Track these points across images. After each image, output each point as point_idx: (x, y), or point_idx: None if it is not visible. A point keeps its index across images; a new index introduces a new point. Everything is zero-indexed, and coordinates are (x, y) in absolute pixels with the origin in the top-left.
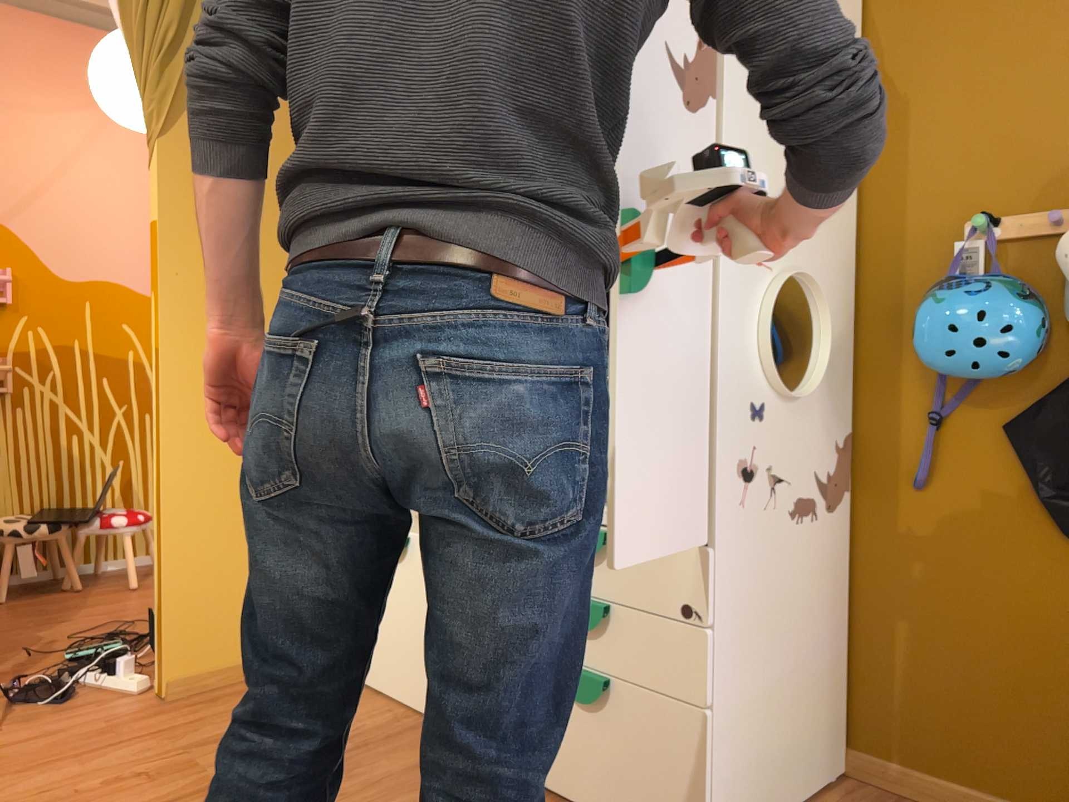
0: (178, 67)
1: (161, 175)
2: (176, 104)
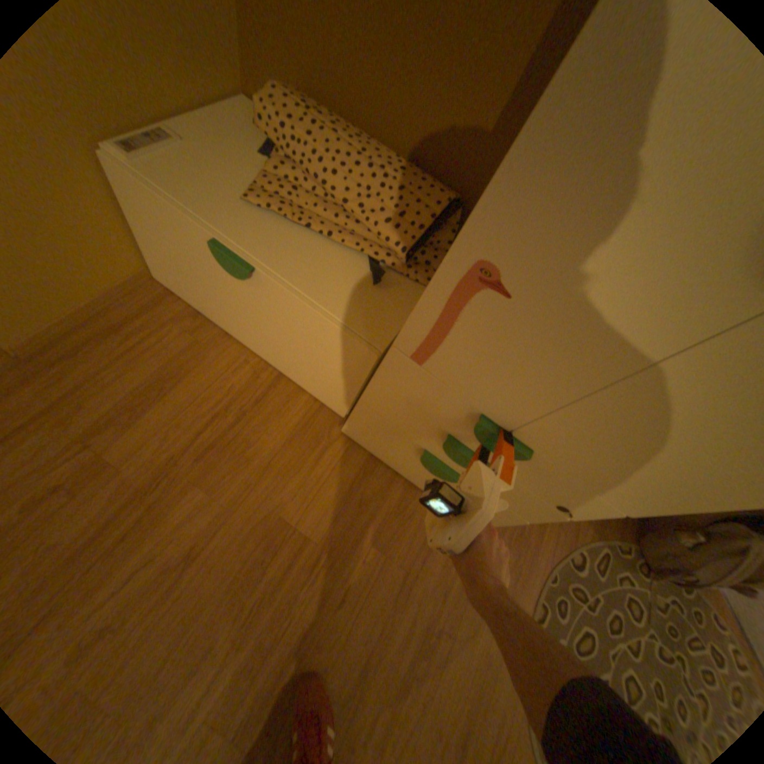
0: None
1: None
2: None
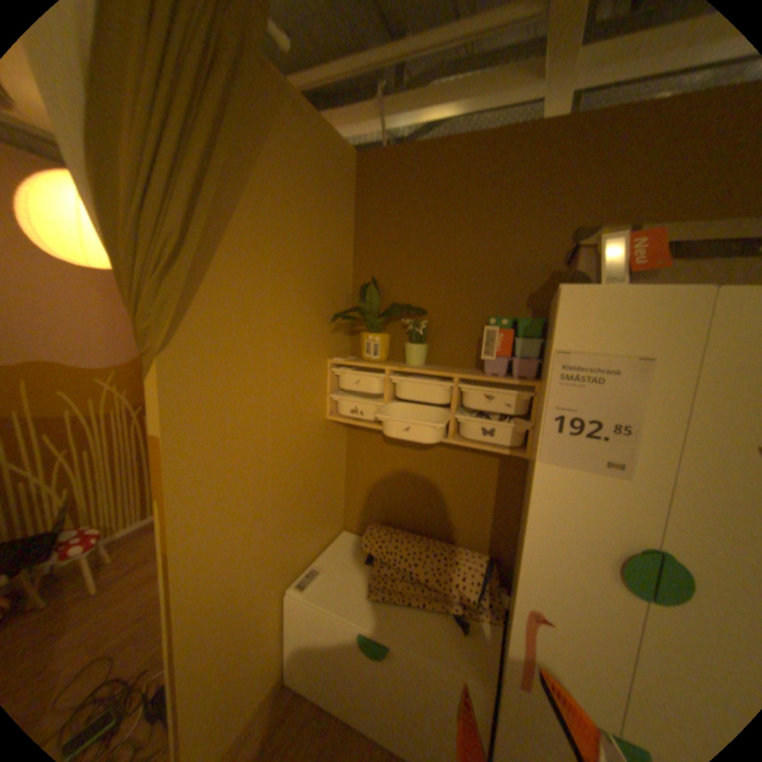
0: (174, 277)
1: (160, 391)
2: (173, 316)
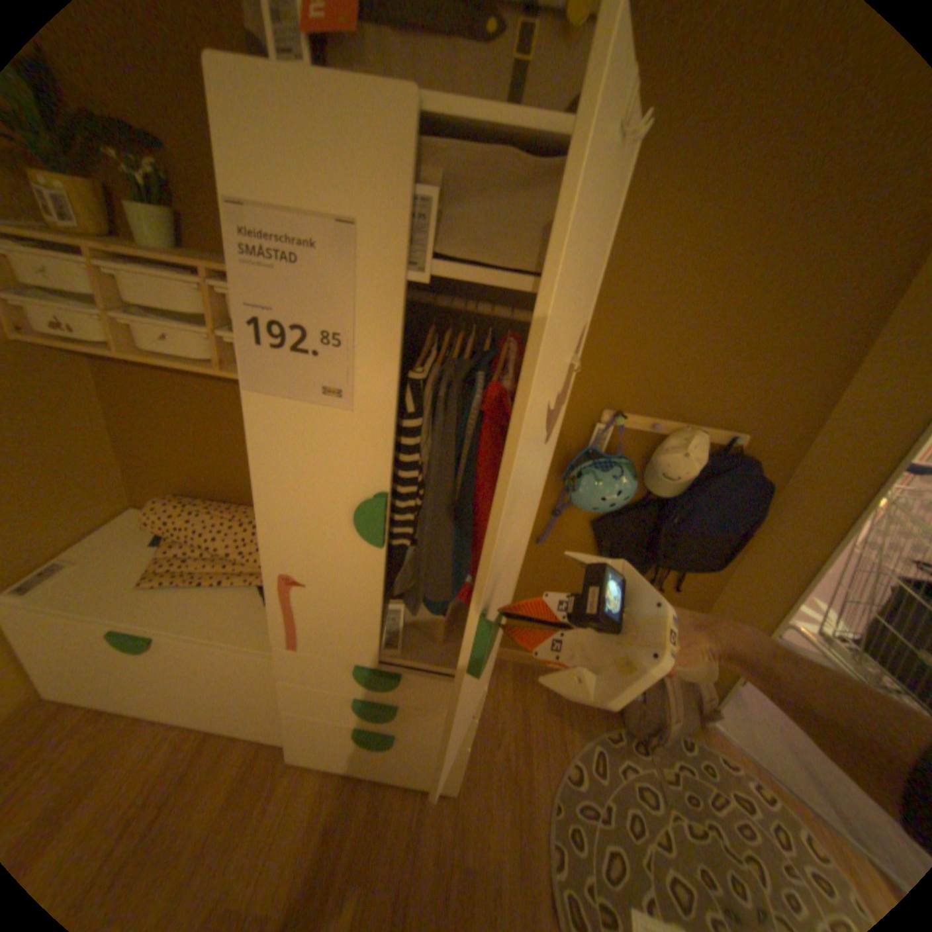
0: None
1: None
2: None
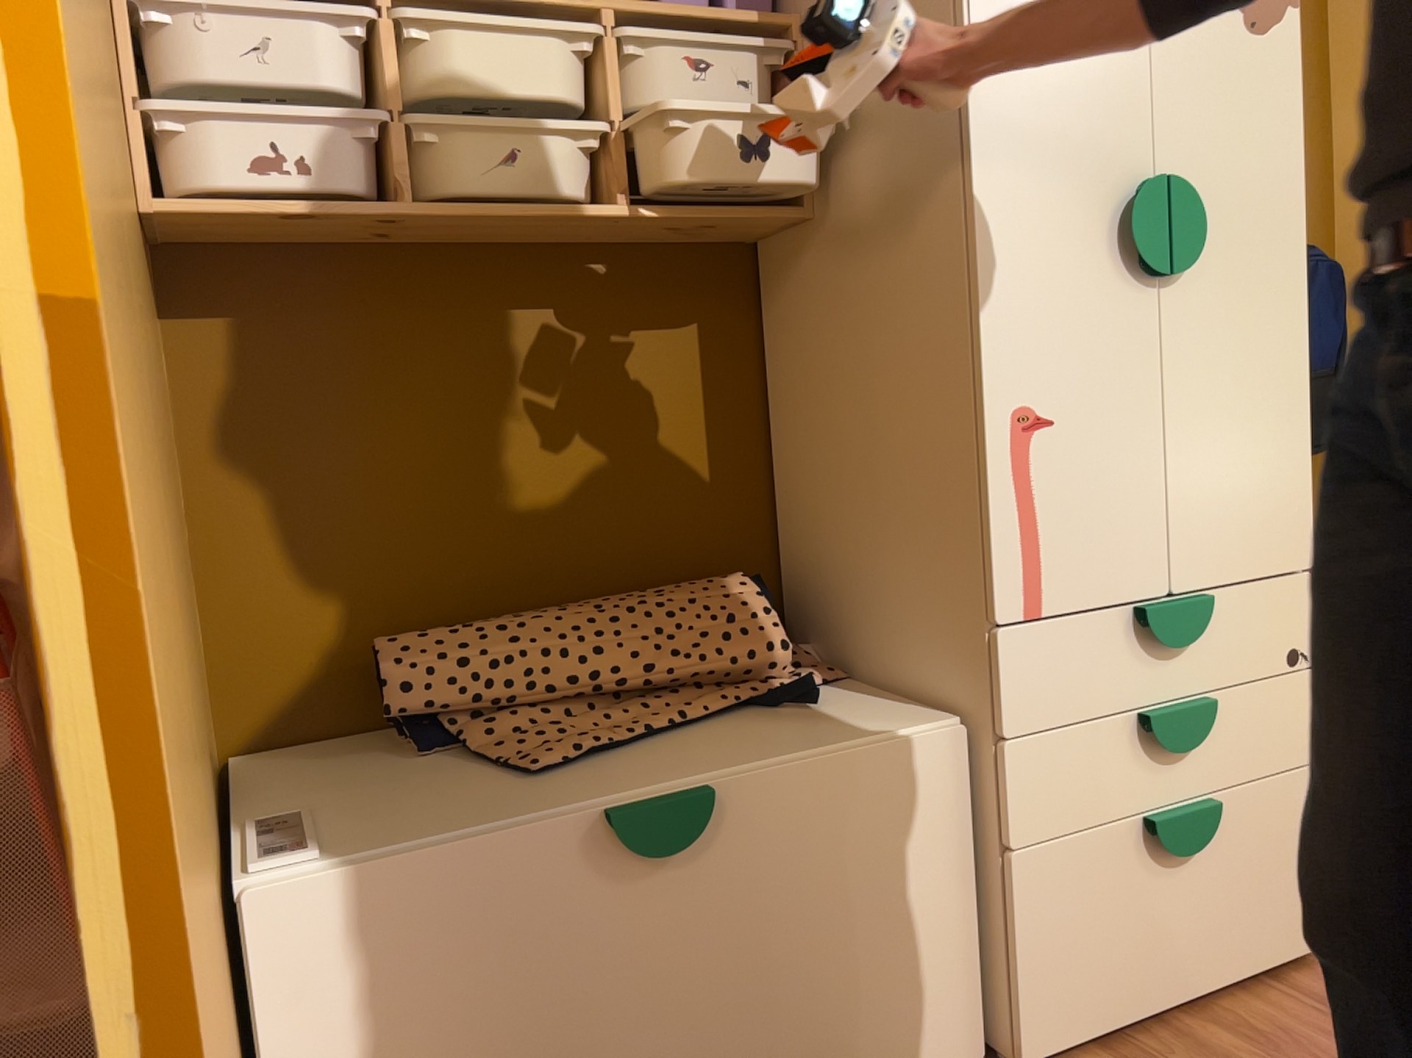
0: None
1: None
2: None
